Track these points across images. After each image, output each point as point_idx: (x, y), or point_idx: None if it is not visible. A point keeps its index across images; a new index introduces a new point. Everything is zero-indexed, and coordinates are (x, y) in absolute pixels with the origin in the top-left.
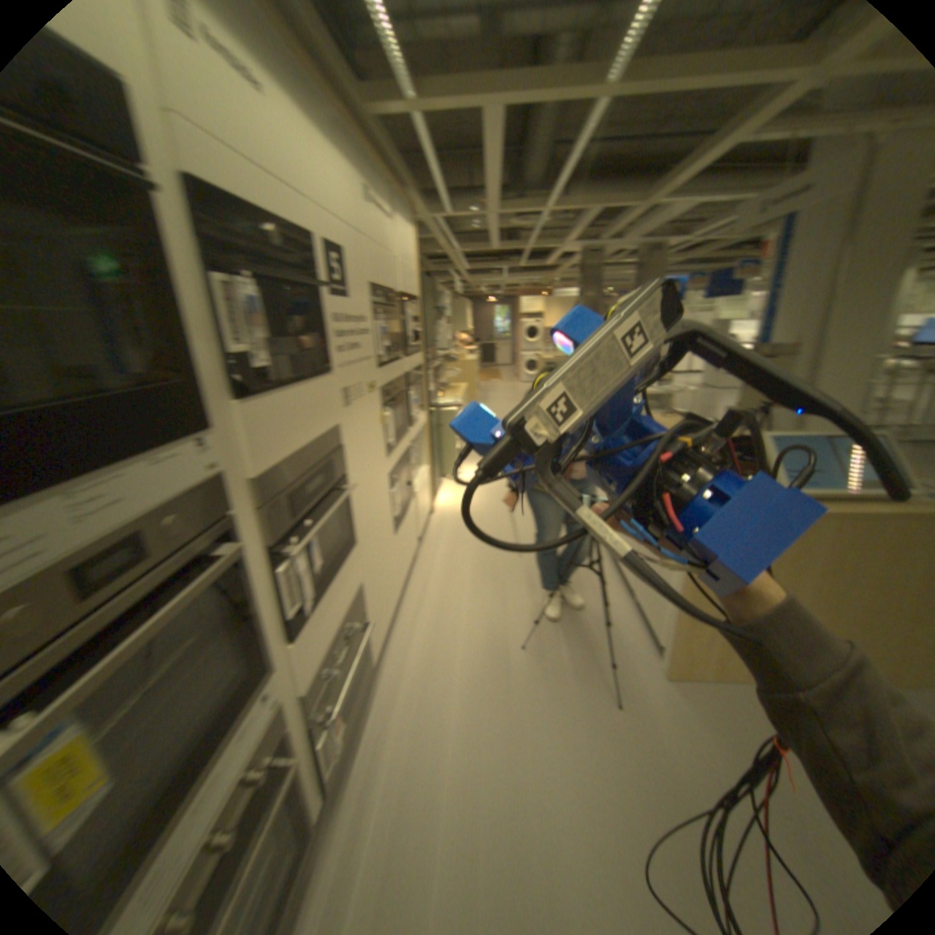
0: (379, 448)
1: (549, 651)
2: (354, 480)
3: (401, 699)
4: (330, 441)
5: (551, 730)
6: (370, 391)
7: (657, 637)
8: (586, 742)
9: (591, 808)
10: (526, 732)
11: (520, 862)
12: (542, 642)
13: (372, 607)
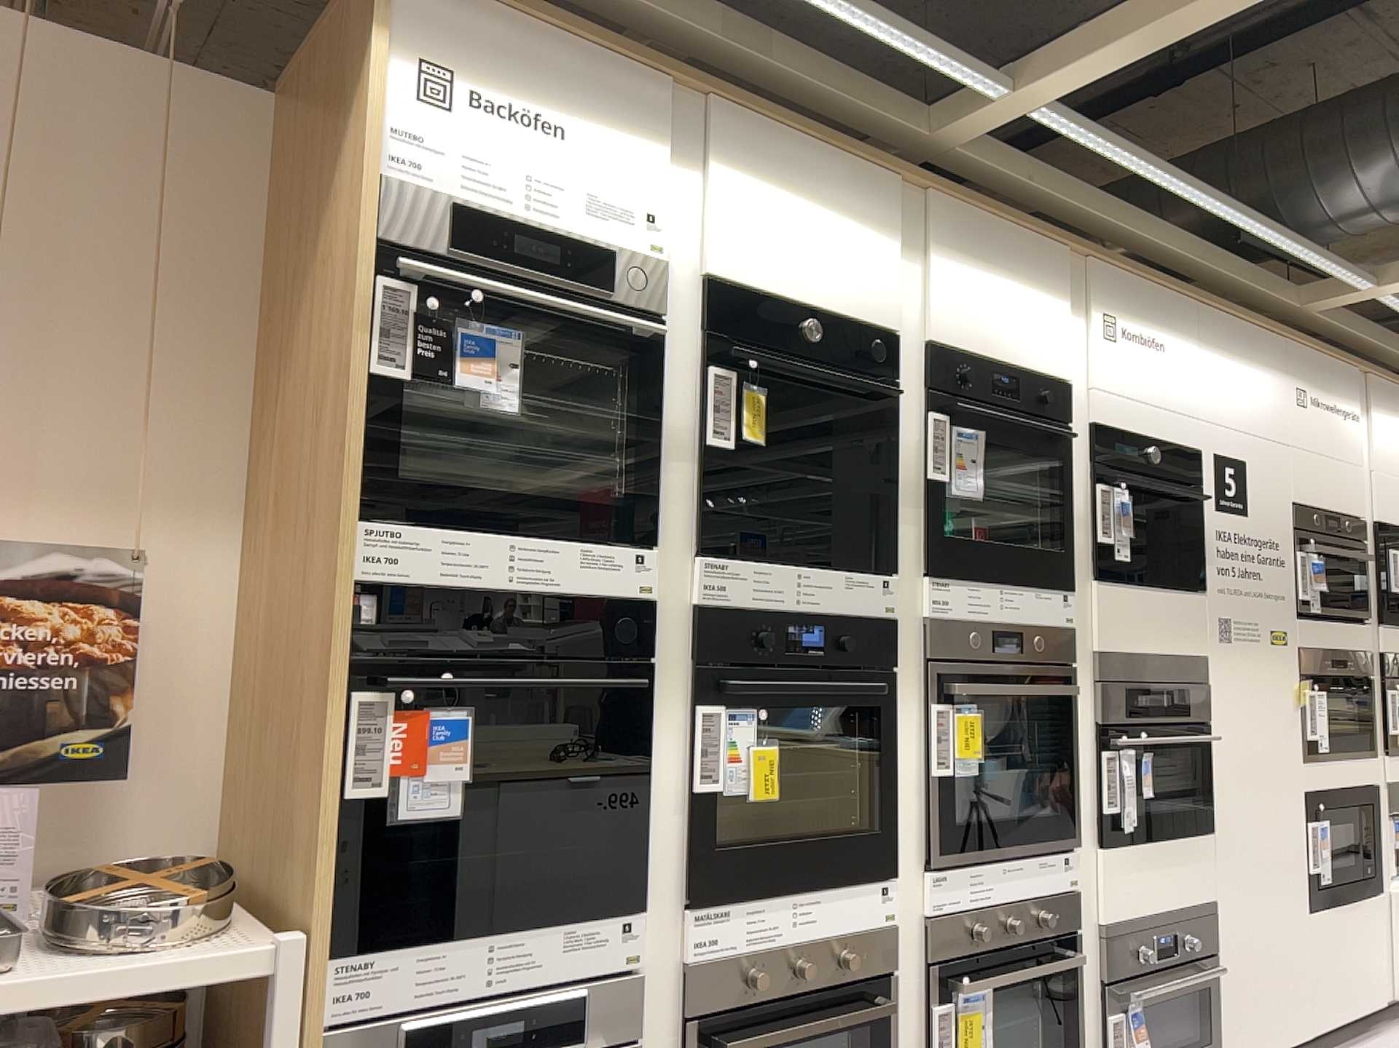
0: (1278, 727)
1: None
2: (1218, 738)
3: None
4: (1184, 665)
5: None
6: (1266, 637)
7: None
8: None
9: None
10: None
11: None
12: None
13: (1230, 961)
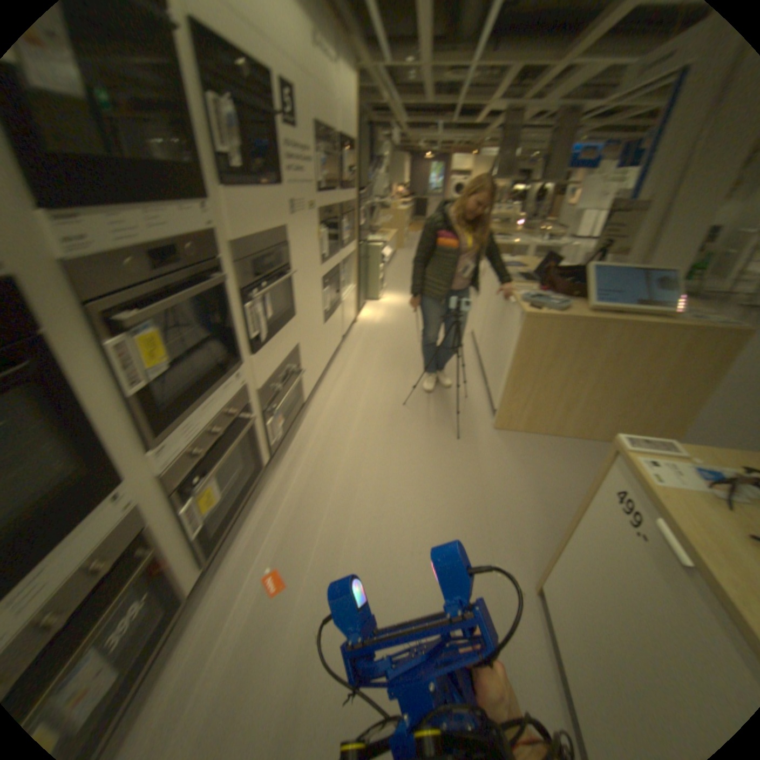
0: (315, 253)
1: (421, 407)
2: (296, 269)
3: (321, 421)
4: (280, 234)
5: (412, 444)
6: (310, 206)
7: (493, 404)
8: (432, 451)
9: (426, 479)
10: (396, 444)
11: (380, 495)
12: (417, 402)
13: (305, 362)
